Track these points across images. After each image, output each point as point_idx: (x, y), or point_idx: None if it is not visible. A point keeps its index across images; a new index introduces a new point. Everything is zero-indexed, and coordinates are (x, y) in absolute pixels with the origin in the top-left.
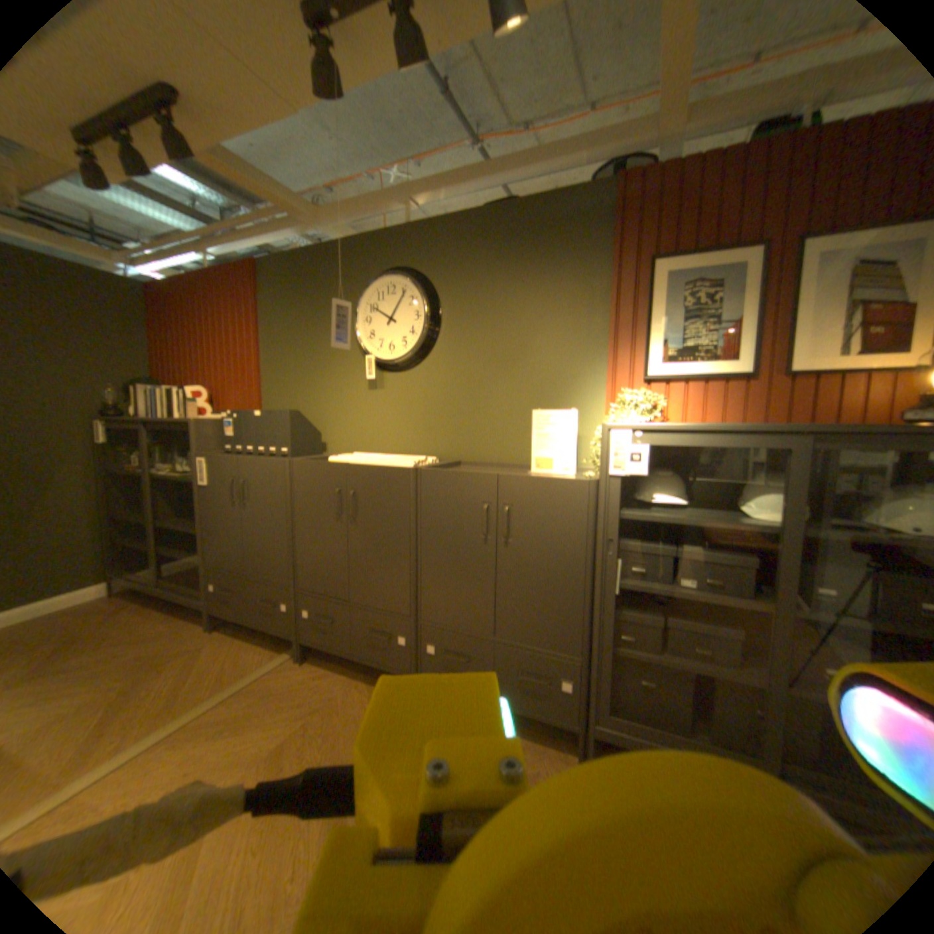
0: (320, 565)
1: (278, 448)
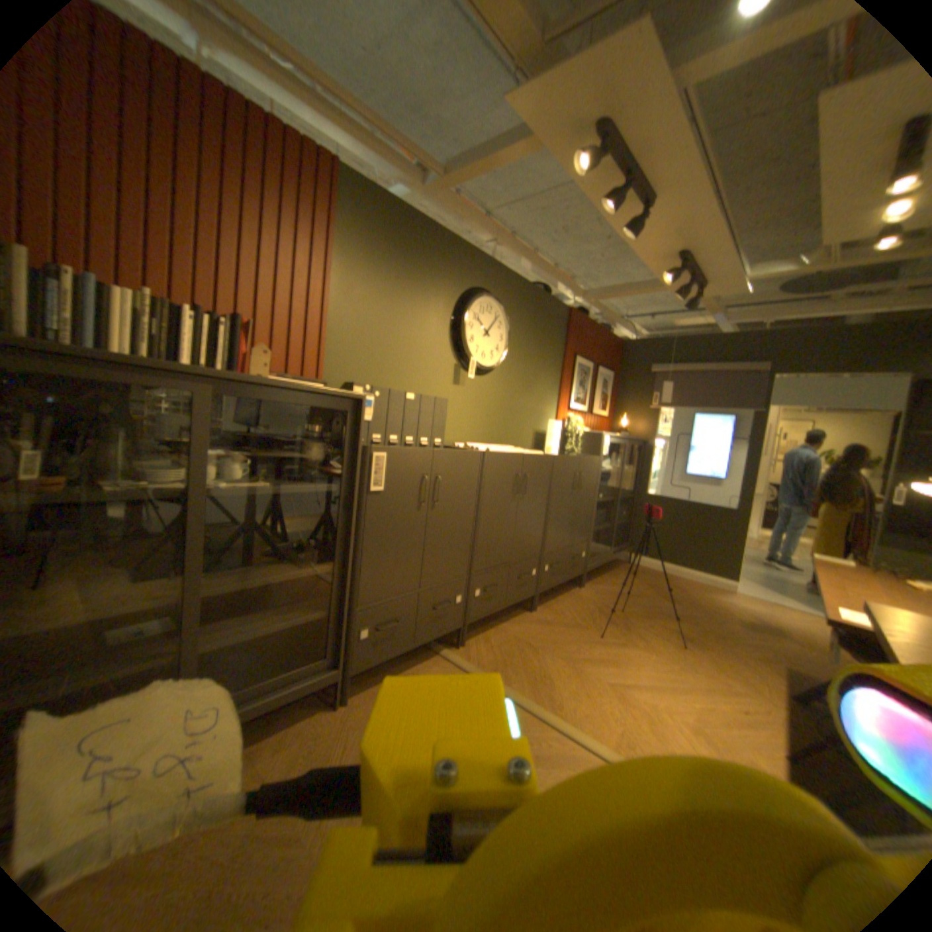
0: (494, 542)
1: (430, 439)
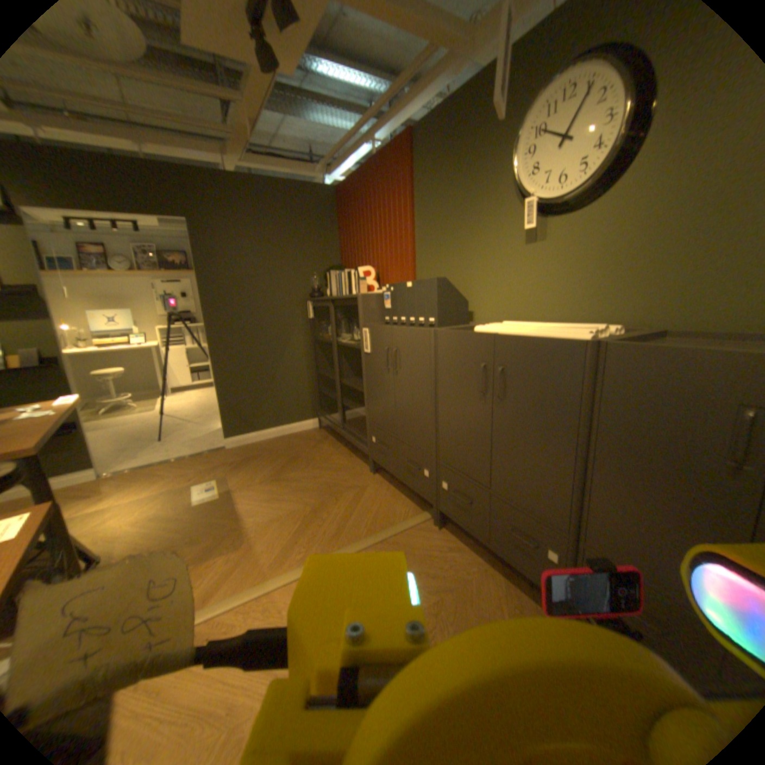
0: (460, 446)
1: (426, 320)
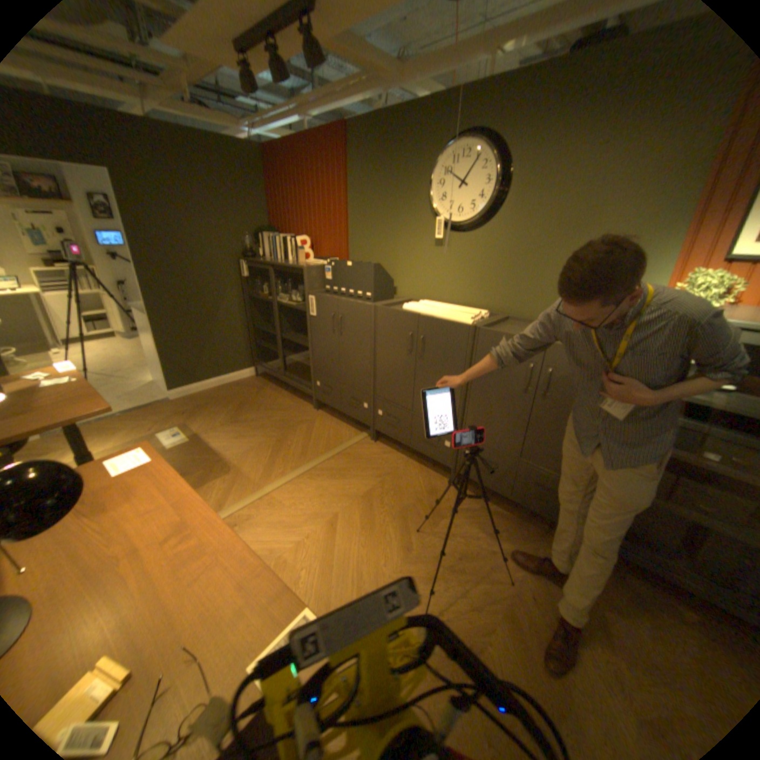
0: (391, 384)
1: (363, 294)
